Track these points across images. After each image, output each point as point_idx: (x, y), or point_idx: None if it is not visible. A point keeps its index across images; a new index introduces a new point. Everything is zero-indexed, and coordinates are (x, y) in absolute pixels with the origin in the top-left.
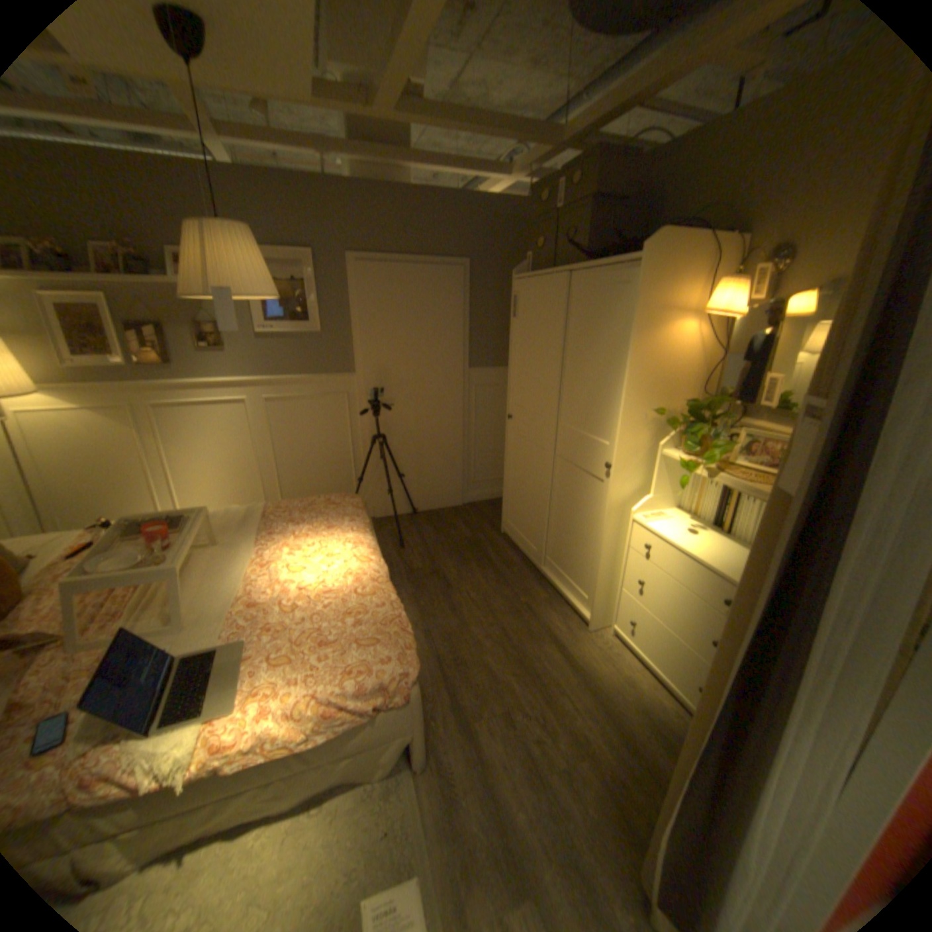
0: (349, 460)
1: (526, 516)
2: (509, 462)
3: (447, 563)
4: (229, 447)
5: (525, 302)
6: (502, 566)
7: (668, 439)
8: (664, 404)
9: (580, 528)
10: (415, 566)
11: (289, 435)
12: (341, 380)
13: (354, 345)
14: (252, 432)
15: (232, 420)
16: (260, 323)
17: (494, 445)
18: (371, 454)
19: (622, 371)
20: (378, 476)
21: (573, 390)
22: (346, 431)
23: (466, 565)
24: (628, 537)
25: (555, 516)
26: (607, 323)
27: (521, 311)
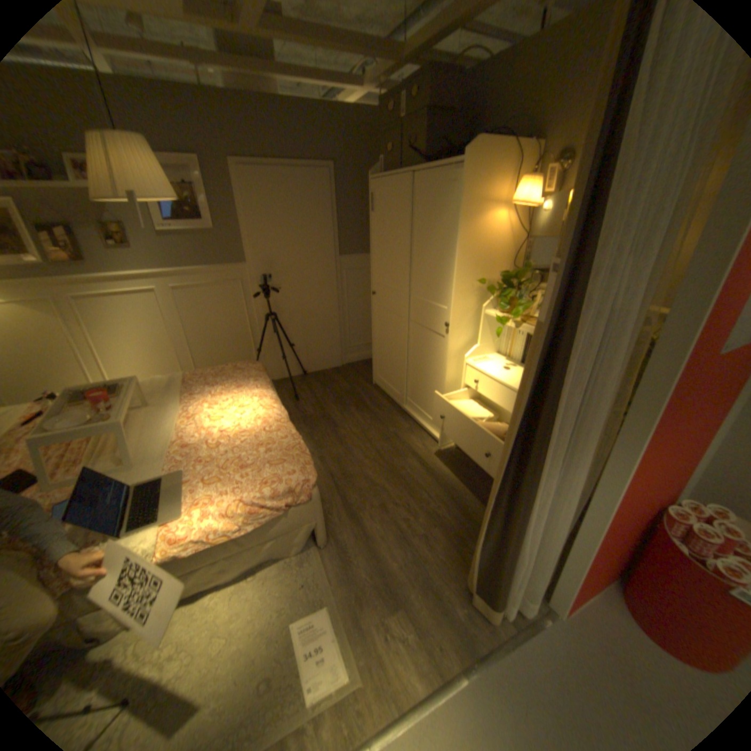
0: (248, 335)
1: (391, 369)
2: (376, 329)
3: (333, 409)
4: (146, 329)
5: (380, 198)
6: (375, 408)
7: (489, 302)
8: (485, 276)
9: (430, 374)
10: (309, 413)
11: (196, 317)
12: (235, 269)
13: (243, 239)
14: (164, 316)
15: (145, 307)
16: (159, 222)
17: (364, 317)
18: (266, 329)
19: (454, 251)
20: (273, 346)
21: (420, 268)
22: (243, 311)
23: (348, 409)
24: (464, 377)
25: (412, 366)
26: (442, 214)
27: (377, 206)
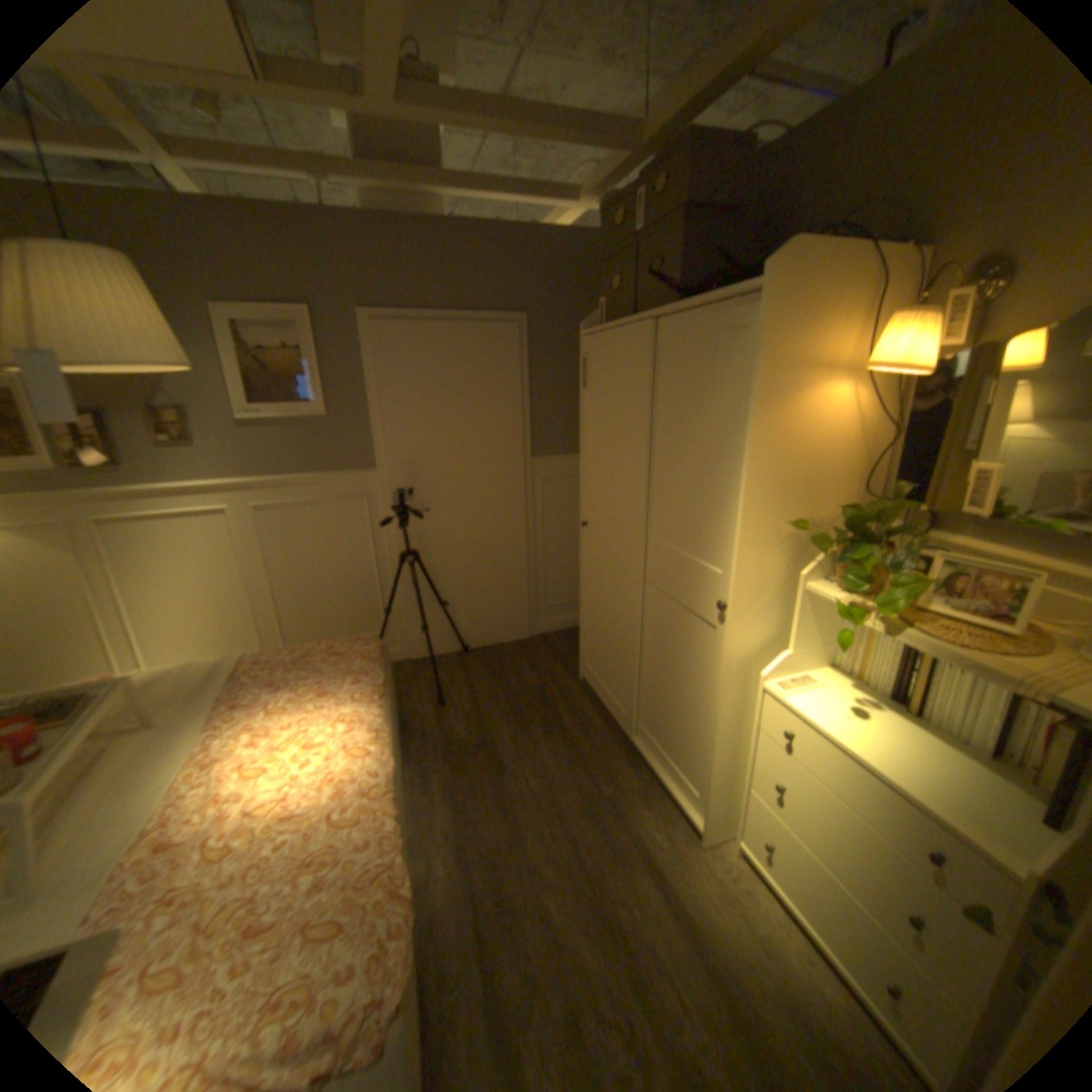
0: (372, 585)
1: (610, 662)
2: (585, 585)
3: (500, 730)
4: (205, 573)
5: (598, 366)
6: (577, 734)
7: (814, 566)
8: (804, 512)
9: (684, 692)
10: (456, 735)
11: (288, 555)
12: (356, 478)
13: (372, 432)
14: (236, 552)
15: (206, 537)
16: (240, 406)
17: (570, 557)
18: (402, 575)
19: (738, 463)
20: (412, 604)
21: (667, 489)
22: (366, 546)
23: (527, 733)
24: (757, 711)
25: (648, 668)
26: (711, 391)
27: (592, 379)
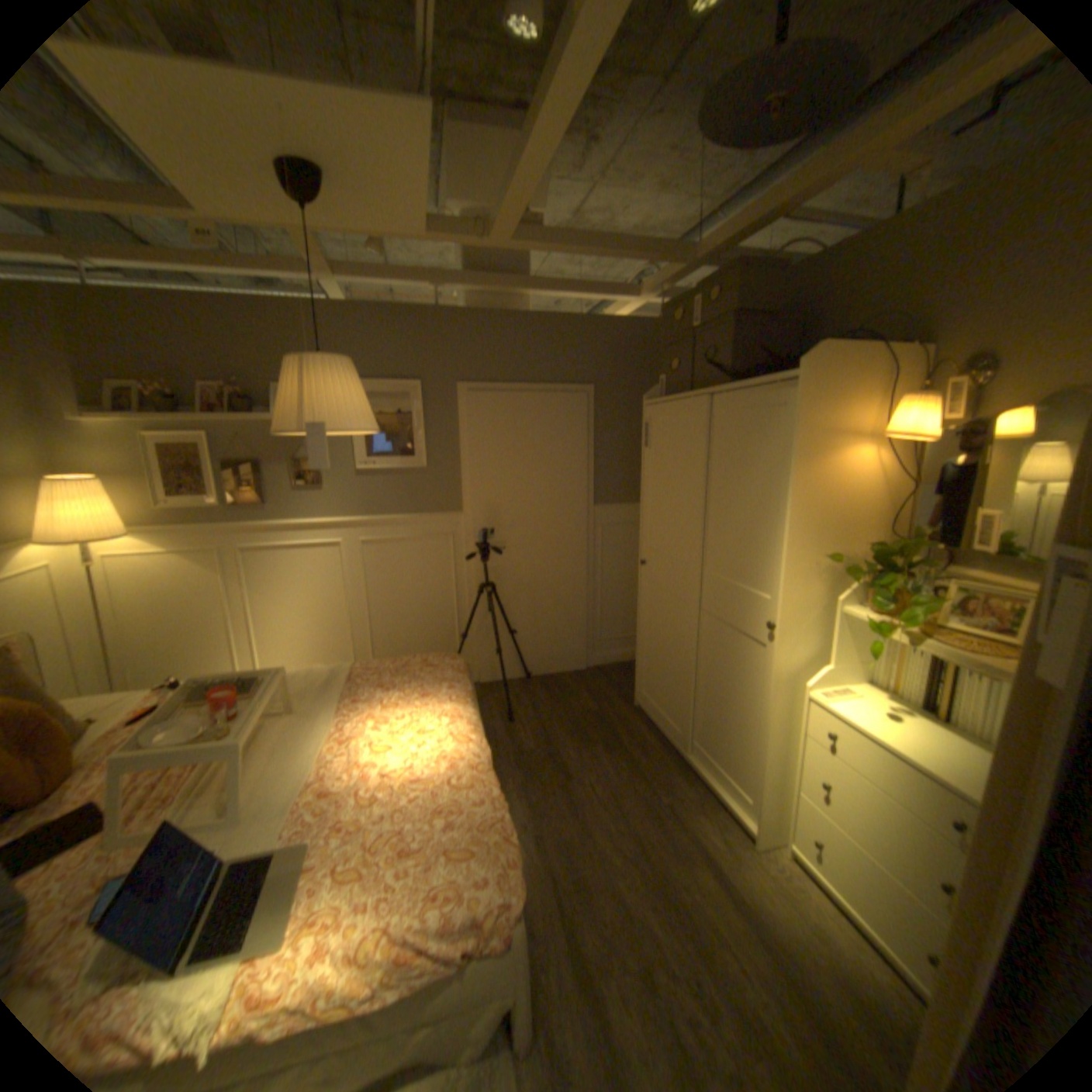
0: (452, 613)
1: (667, 687)
2: (643, 617)
3: (566, 746)
4: (319, 596)
5: (659, 430)
6: (636, 752)
7: (850, 593)
8: (840, 549)
9: (738, 707)
10: (527, 748)
11: (386, 583)
12: (446, 520)
13: (463, 482)
14: (345, 579)
15: (324, 566)
16: (362, 460)
17: (625, 596)
18: (478, 605)
19: (783, 508)
20: (485, 632)
21: (721, 531)
22: (450, 578)
23: (591, 749)
24: (804, 722)
25: (704, 689)
26: (759, 452)
27: (654, 440)
